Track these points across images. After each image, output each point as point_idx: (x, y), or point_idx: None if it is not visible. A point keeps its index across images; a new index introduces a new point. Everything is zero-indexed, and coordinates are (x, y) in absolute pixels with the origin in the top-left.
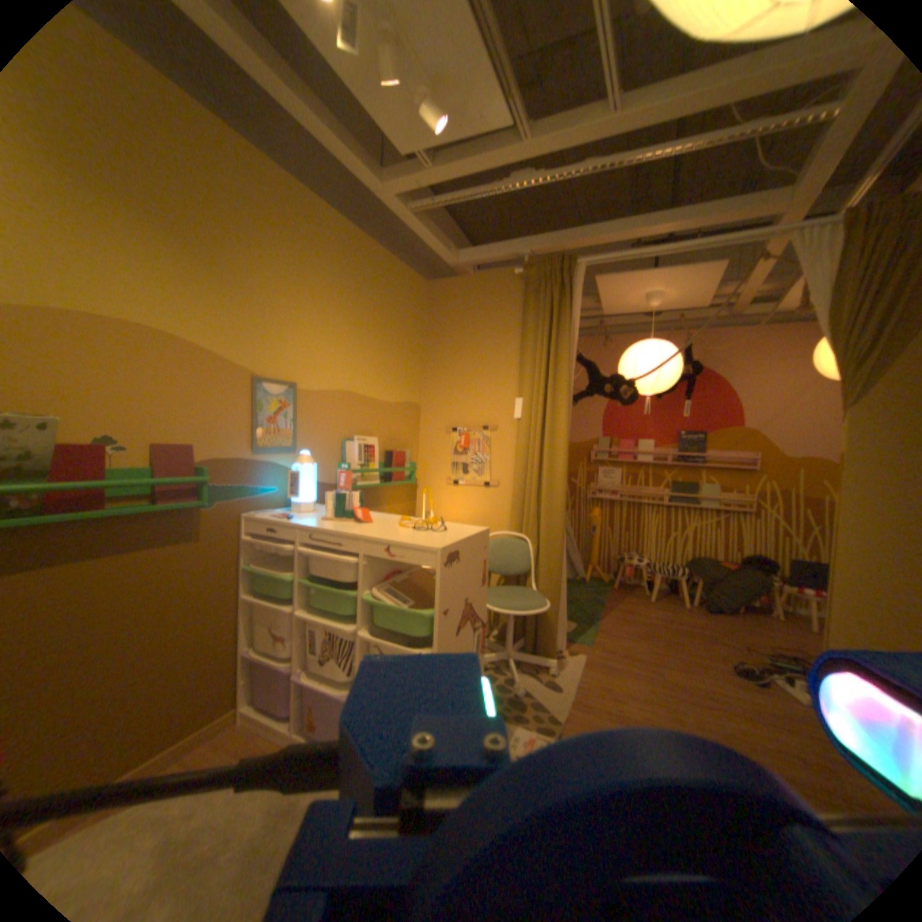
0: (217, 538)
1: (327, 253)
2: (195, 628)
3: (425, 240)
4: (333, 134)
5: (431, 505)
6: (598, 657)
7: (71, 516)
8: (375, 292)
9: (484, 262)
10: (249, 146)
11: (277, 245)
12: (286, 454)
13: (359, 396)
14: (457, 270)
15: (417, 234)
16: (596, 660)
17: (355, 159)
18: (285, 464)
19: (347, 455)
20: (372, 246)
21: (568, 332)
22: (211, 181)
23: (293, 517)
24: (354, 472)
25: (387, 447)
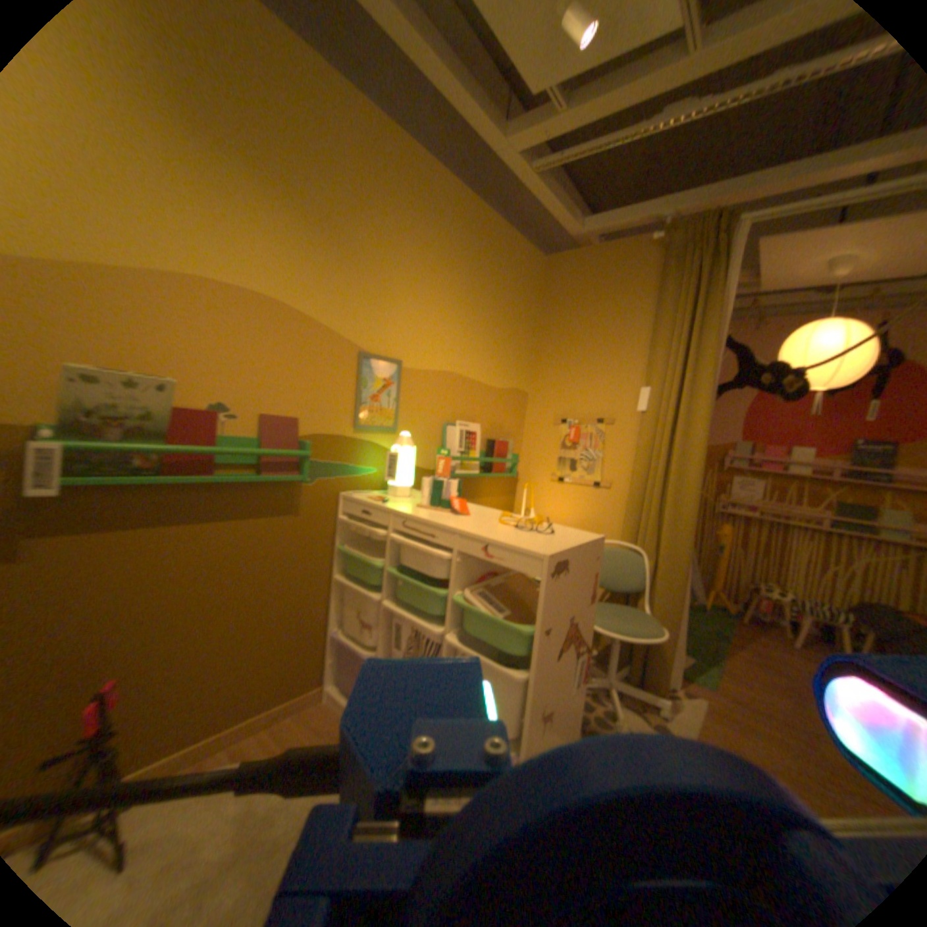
0: (314, 514)
1: (441, 222)
2: (290, 601)
3: (548, 207)
4: (458, 81)
5: (532, 502)
6: (724, 706)
7: (183, 479)
8: (489, 266)
9: (614, 231)
10: (371, 104)
11: (391, 212)
12: (386, 434)
13: (464, 379)
14: (580, 242)
15: (539, 199)
16: (721, 710)
17: (479, 110)
18: (384, 445)
19: (447, 440)
20: (489, 215)
21: (720, 307)
22: (331, 142)
23: (388, 501)
24: (453, 459)
25: (489, 436)
